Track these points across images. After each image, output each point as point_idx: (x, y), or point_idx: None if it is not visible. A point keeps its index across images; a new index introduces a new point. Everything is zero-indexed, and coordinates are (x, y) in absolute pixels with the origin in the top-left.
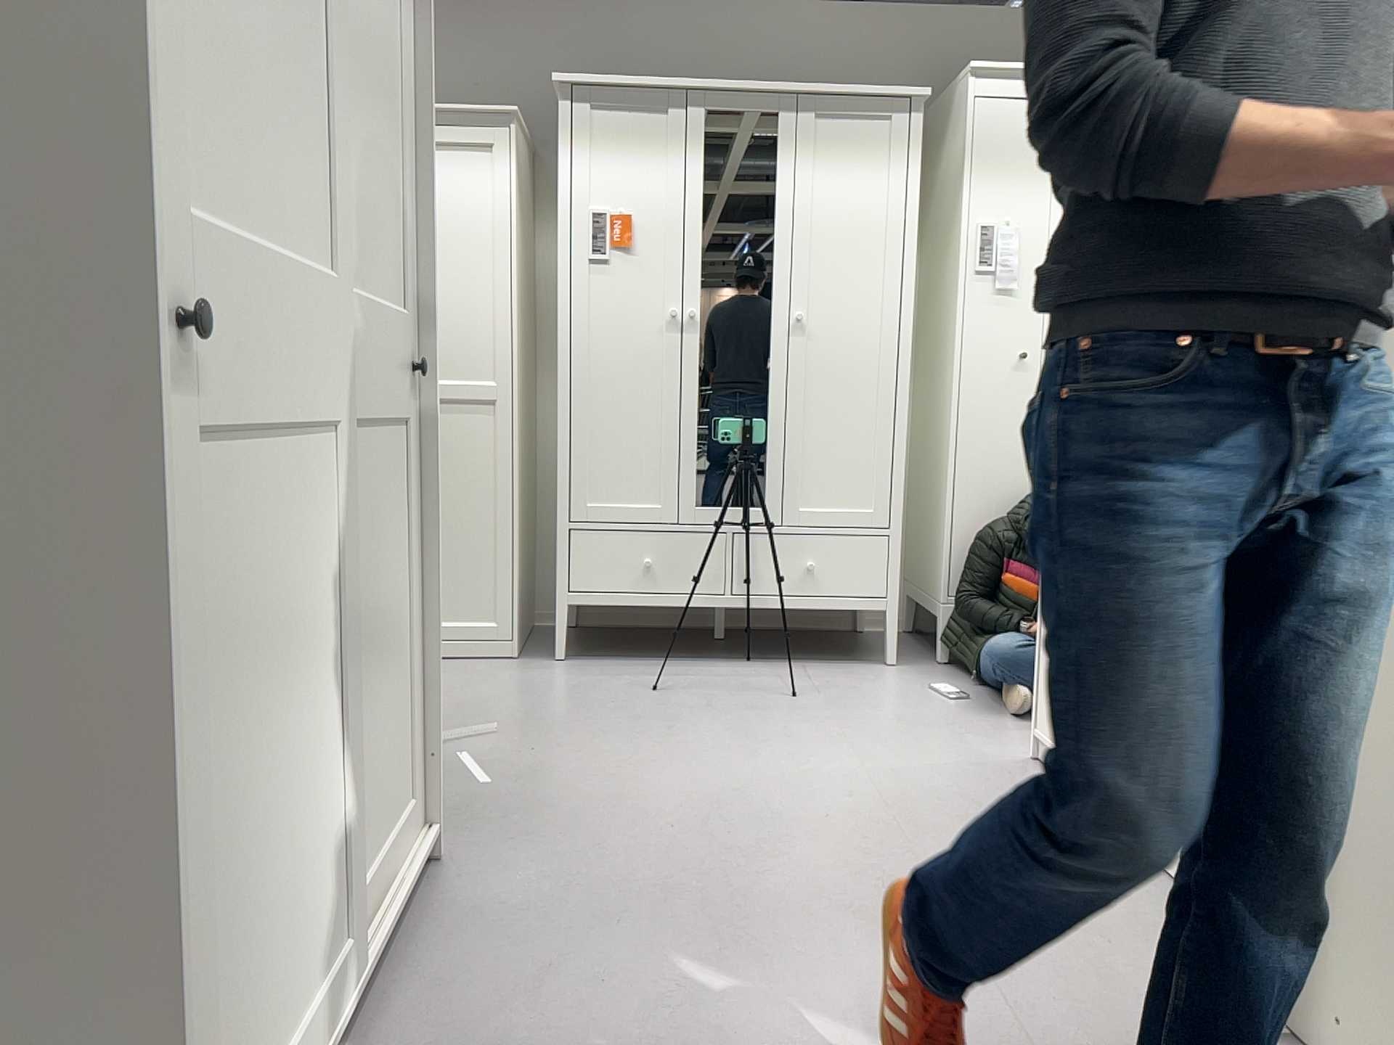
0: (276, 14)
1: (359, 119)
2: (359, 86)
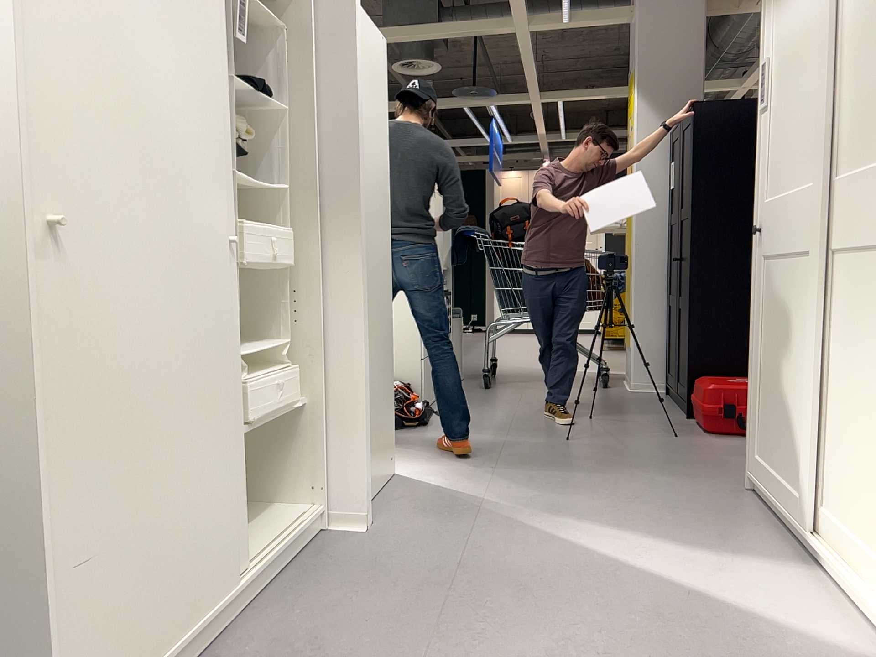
0: (795, 102)
1: (871, 53)
2: (871, 32)
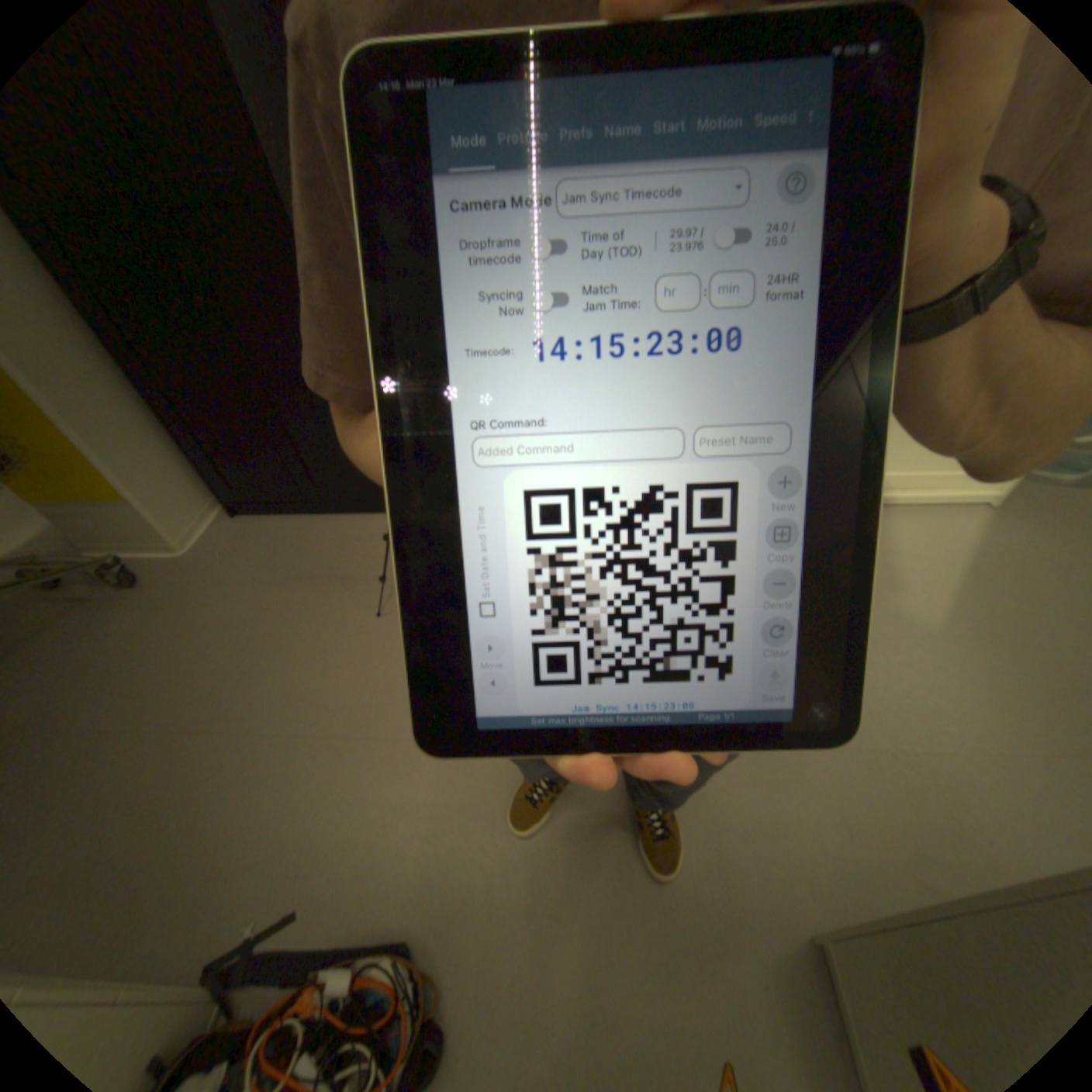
0: None
1: None
2: None
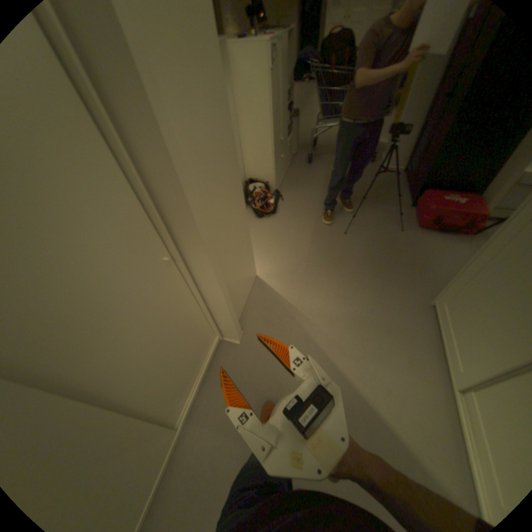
0: None
1: None
2: None
